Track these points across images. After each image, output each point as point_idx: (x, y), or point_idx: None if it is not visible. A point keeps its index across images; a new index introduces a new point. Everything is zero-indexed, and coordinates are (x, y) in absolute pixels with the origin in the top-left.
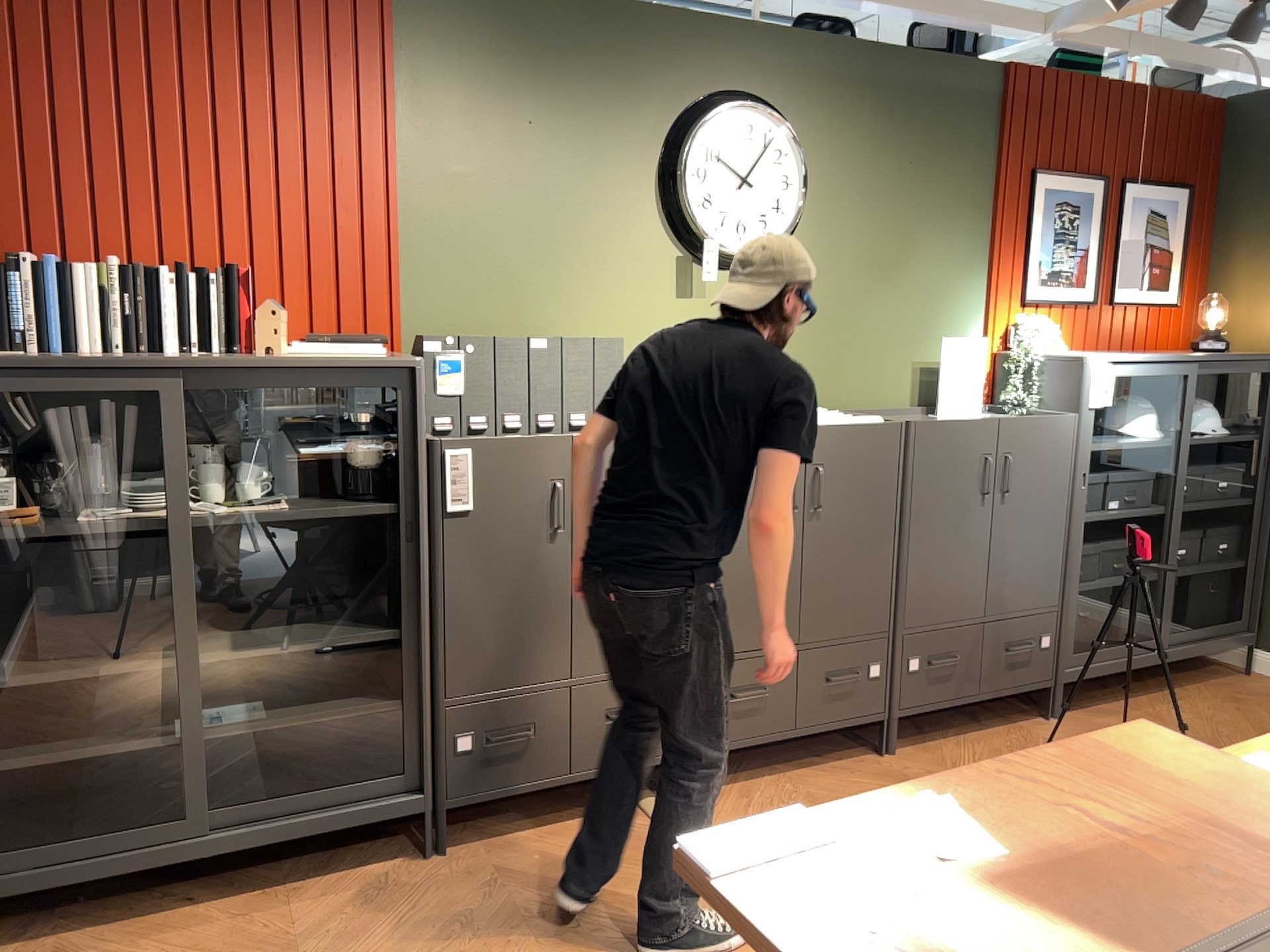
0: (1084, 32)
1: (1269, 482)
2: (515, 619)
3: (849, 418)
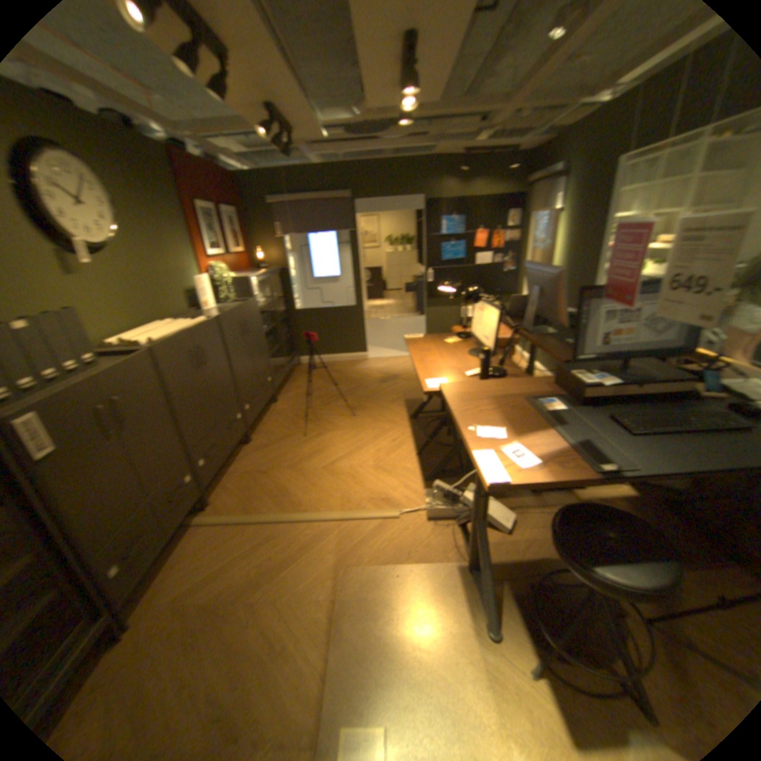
0: (186, 133)
1: (288, 307)
2: (107, 492)
3: (193, 321)
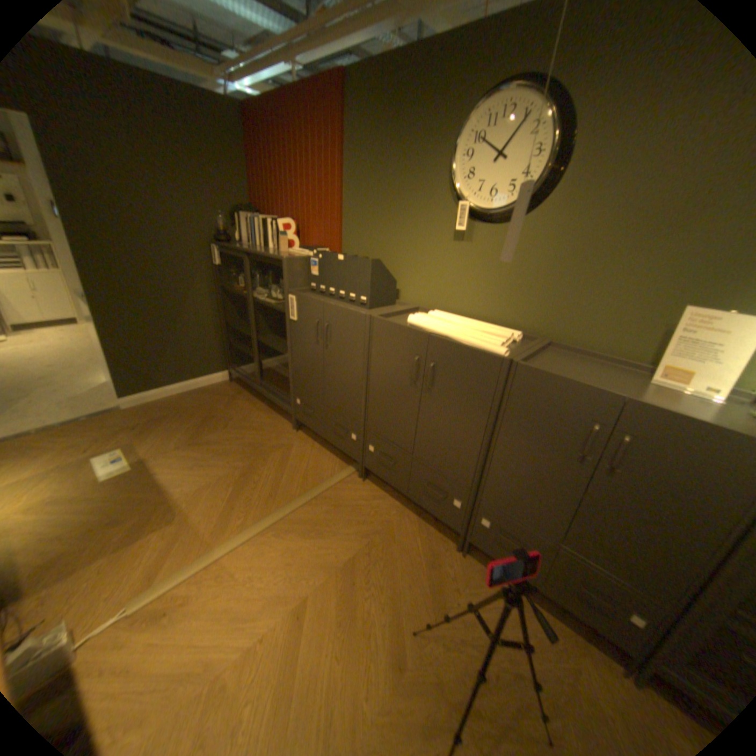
0: None
1: None
2: (310, 368)
3: (480, 341)
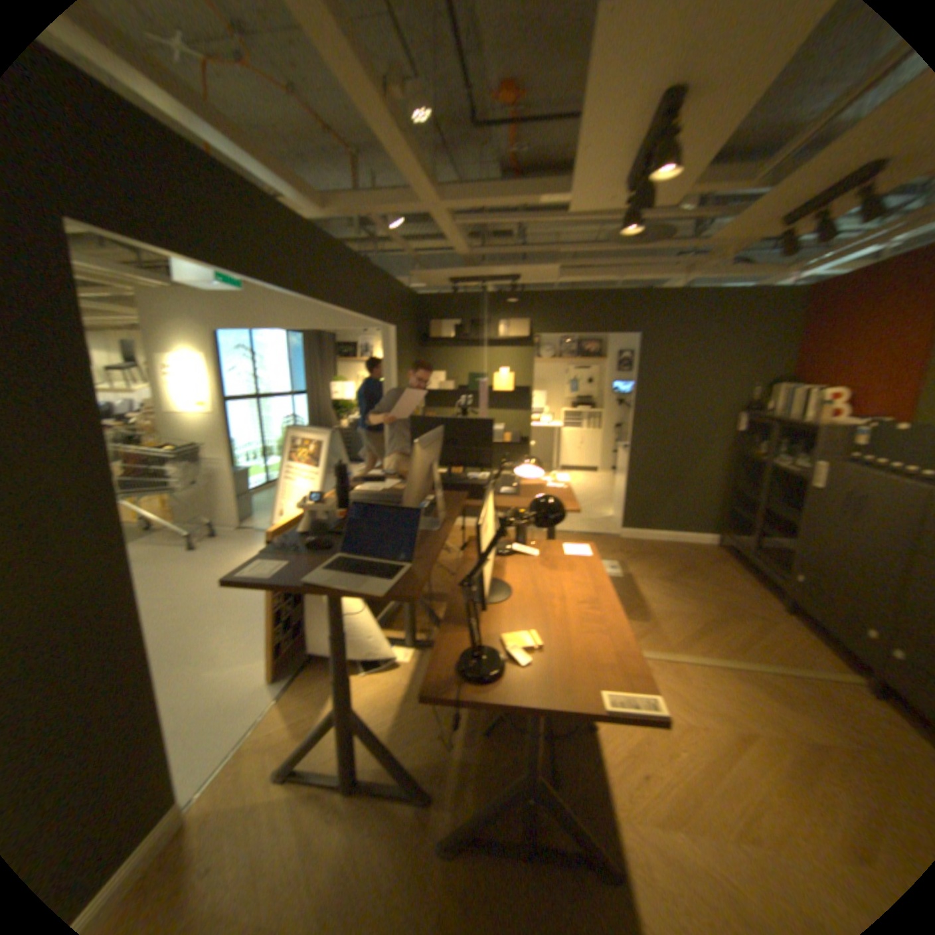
0: None
1: None
2: (826, 542)
3: None
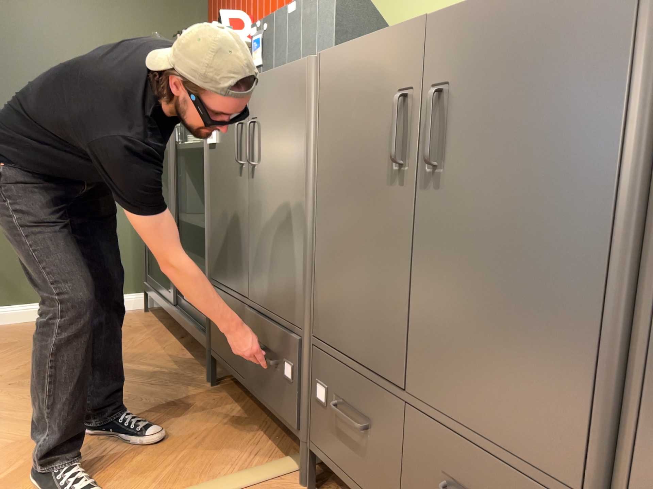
0: None
1: None
2: (229, 233)
3: None
